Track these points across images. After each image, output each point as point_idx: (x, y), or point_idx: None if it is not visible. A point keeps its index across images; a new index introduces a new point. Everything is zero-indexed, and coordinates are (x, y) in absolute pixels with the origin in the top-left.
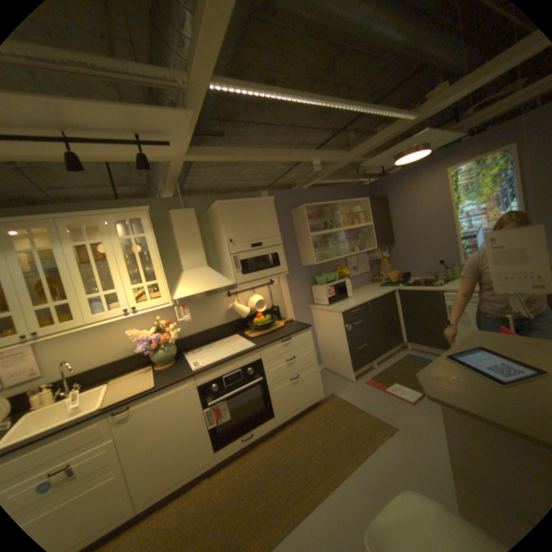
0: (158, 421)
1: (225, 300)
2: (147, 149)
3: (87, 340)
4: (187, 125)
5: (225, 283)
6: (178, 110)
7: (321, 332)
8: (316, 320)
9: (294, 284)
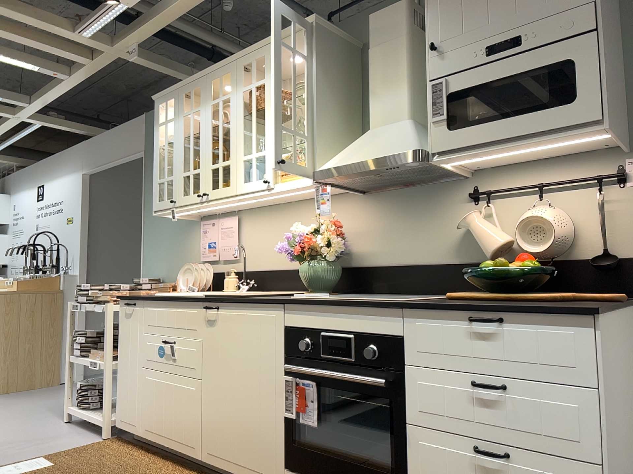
0: (236, 349)
1: (463, 209)
2: None
3: (274, 230)
4: None
5: (403, 147)
6: None
7: None
8: None
9: None
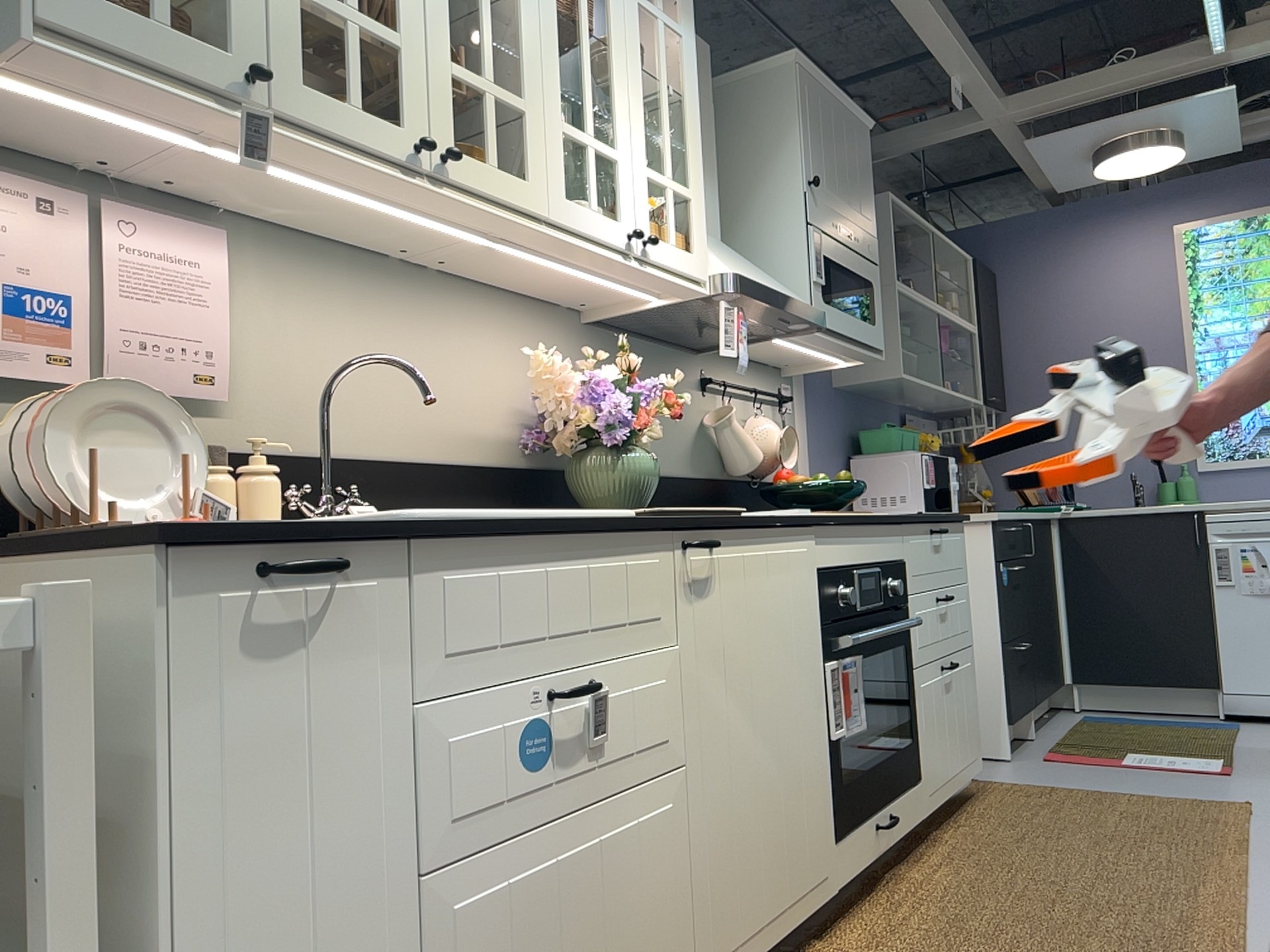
0: (757, 641)
1: (697, 398)
2: None
3: (376, 336)
4: None
5: (803, 300)
6: None
7: None
8: None
9: (821, 434)
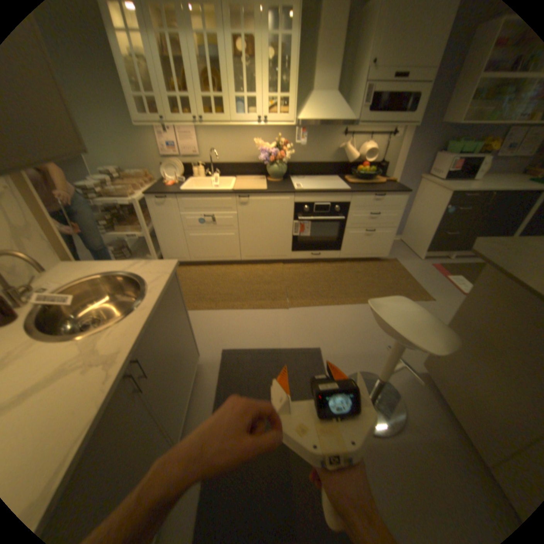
0: (264, 213)
1: (340, 137)
2: None
3: (227, 137)
4: None
5: (348, 115)
6: None
7: (419, 205)
8: (420, 192)
9: (420, 142)
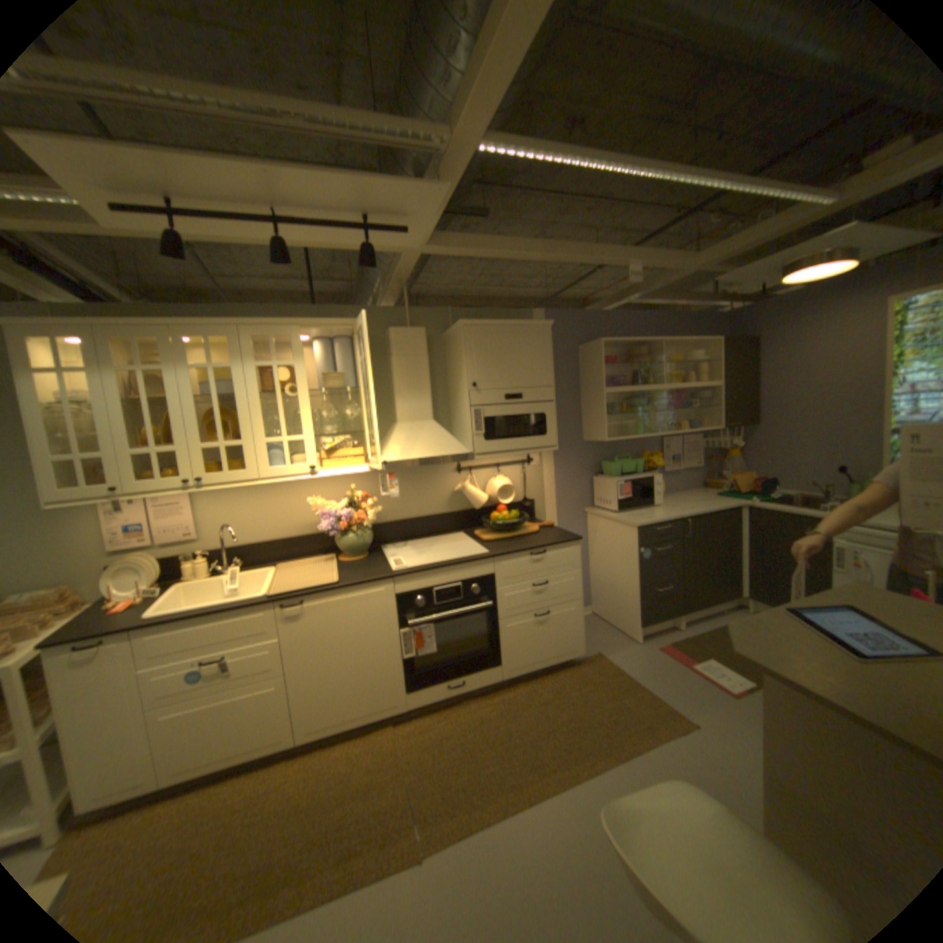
0: (338, 629)
1: (452, 477)
2: (375, 236)
3: (257, 502)
4: (439, 204)
5: (457, 449)
6: (430, 184)
7: (599, 553)
8: (593, 533)
9: (565, 469)
